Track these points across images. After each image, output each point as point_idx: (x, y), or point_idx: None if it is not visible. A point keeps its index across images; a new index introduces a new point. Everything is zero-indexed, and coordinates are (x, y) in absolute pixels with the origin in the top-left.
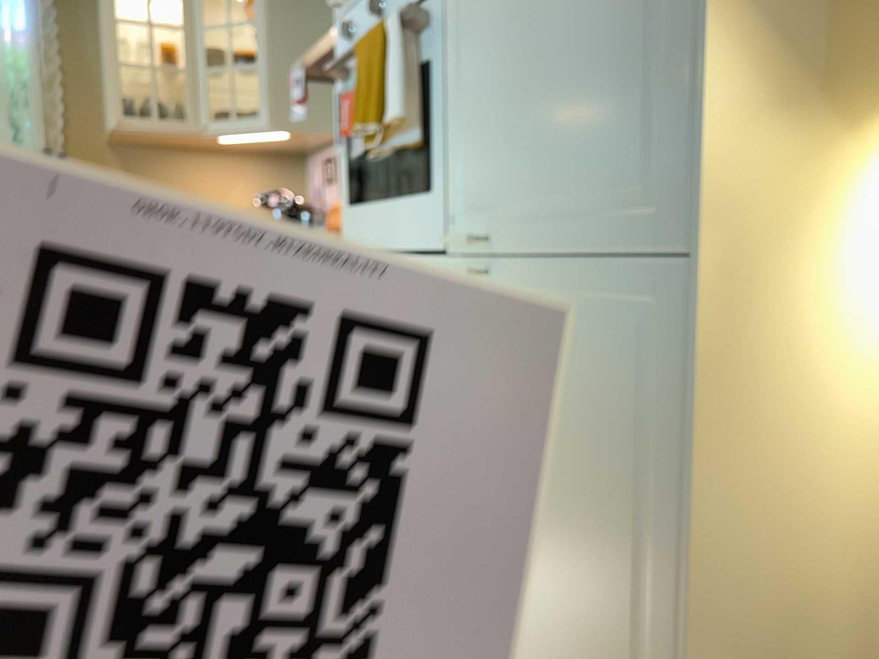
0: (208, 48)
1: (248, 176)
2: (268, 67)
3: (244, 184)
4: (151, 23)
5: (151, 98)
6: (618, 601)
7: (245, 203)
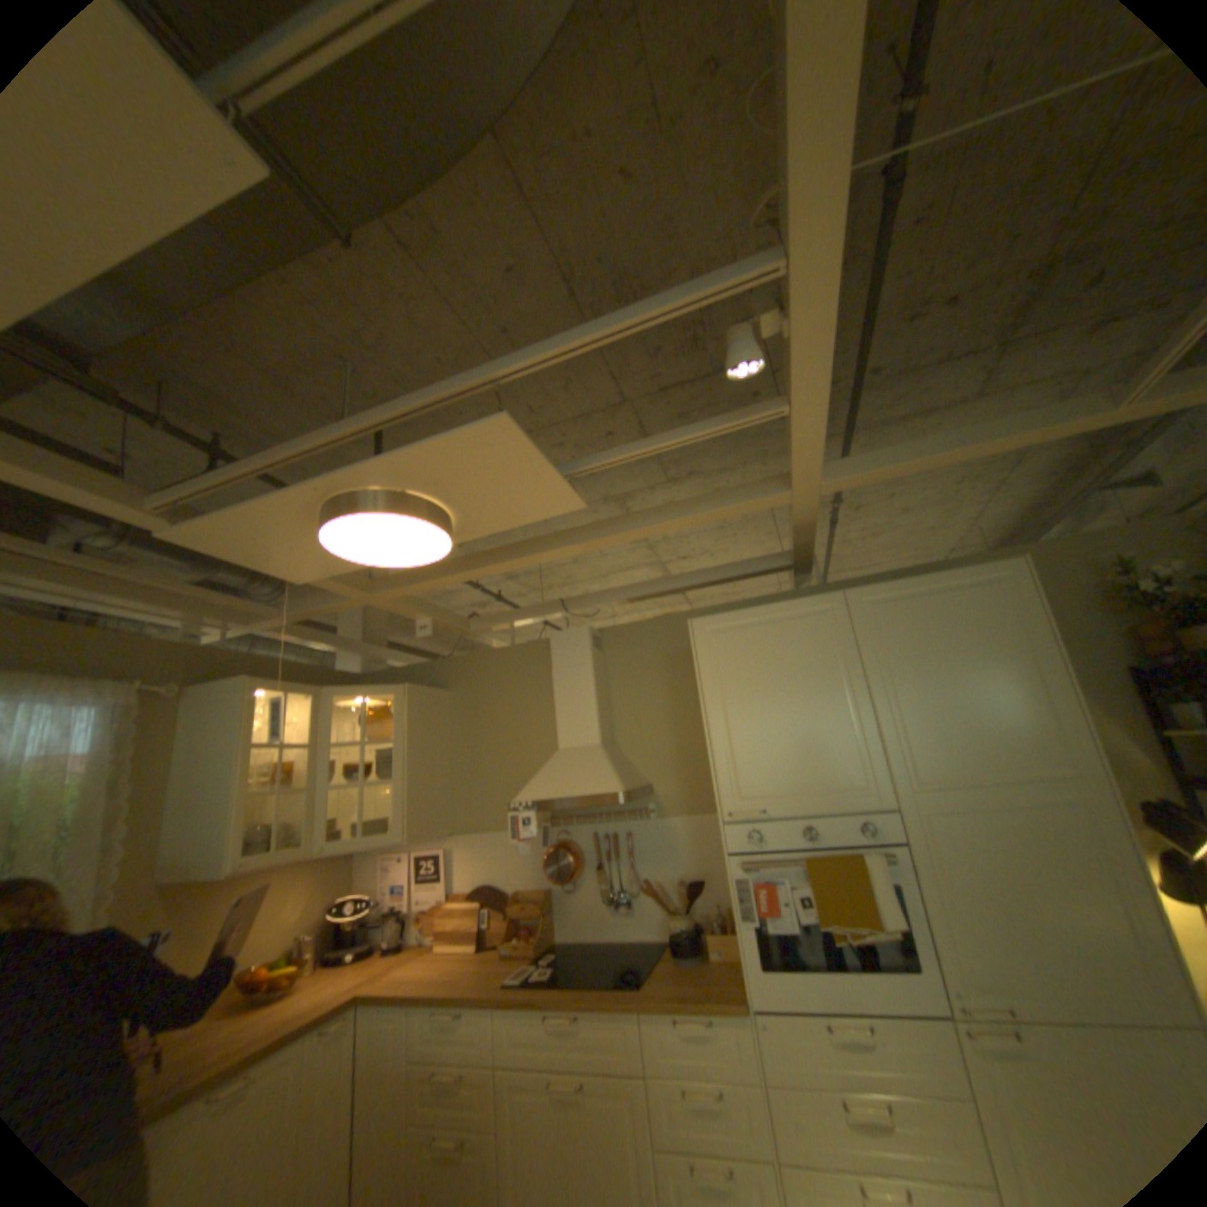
0: (324, 765)
1: (301, 887)
2: (404, 785)
3: (296, 898)
4: (263, 743)
5: (262, 829)
6: None
7: (295, 921)
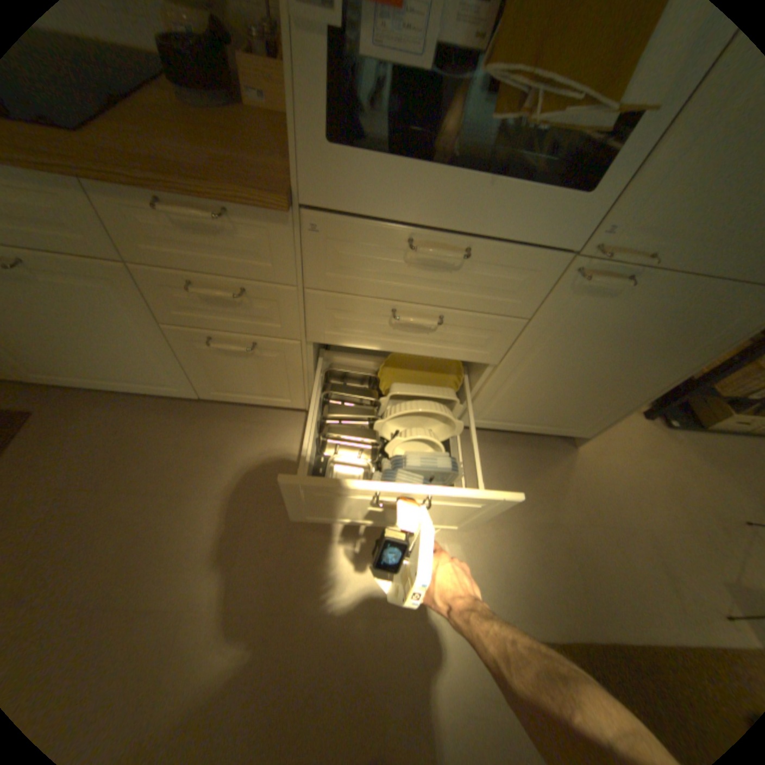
0: None
1: None
2: None
3: None
4: None
5: None
6: (616, 394)
7: None
